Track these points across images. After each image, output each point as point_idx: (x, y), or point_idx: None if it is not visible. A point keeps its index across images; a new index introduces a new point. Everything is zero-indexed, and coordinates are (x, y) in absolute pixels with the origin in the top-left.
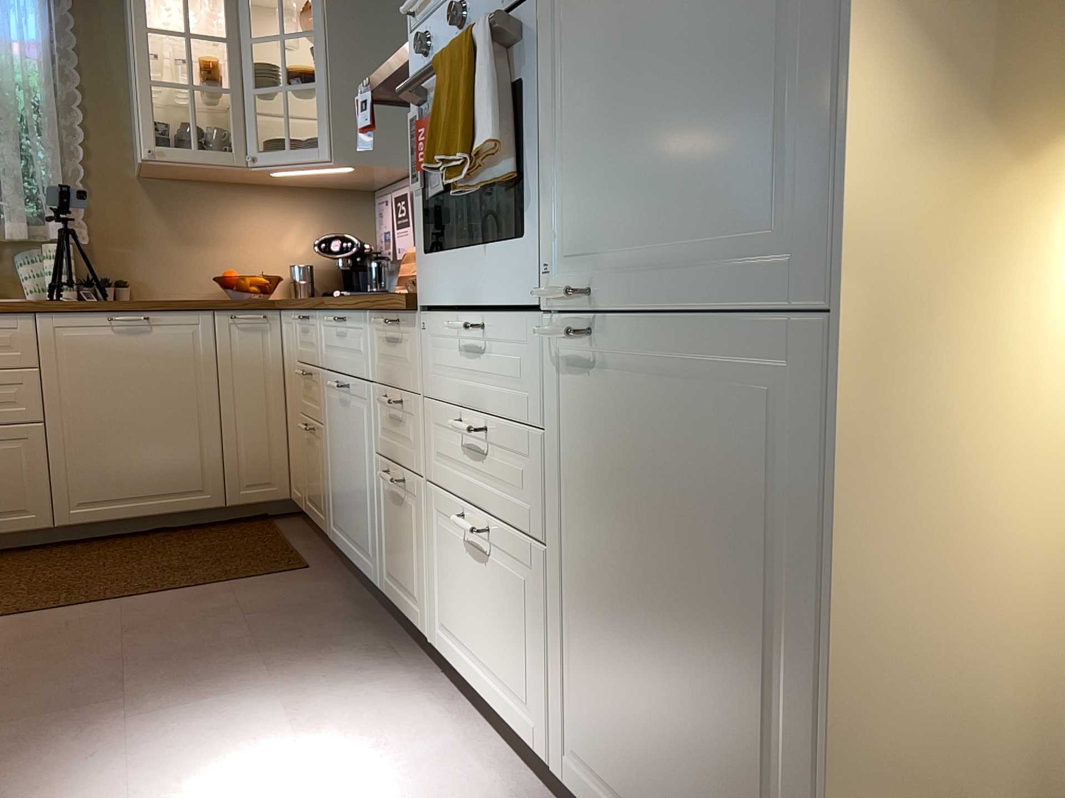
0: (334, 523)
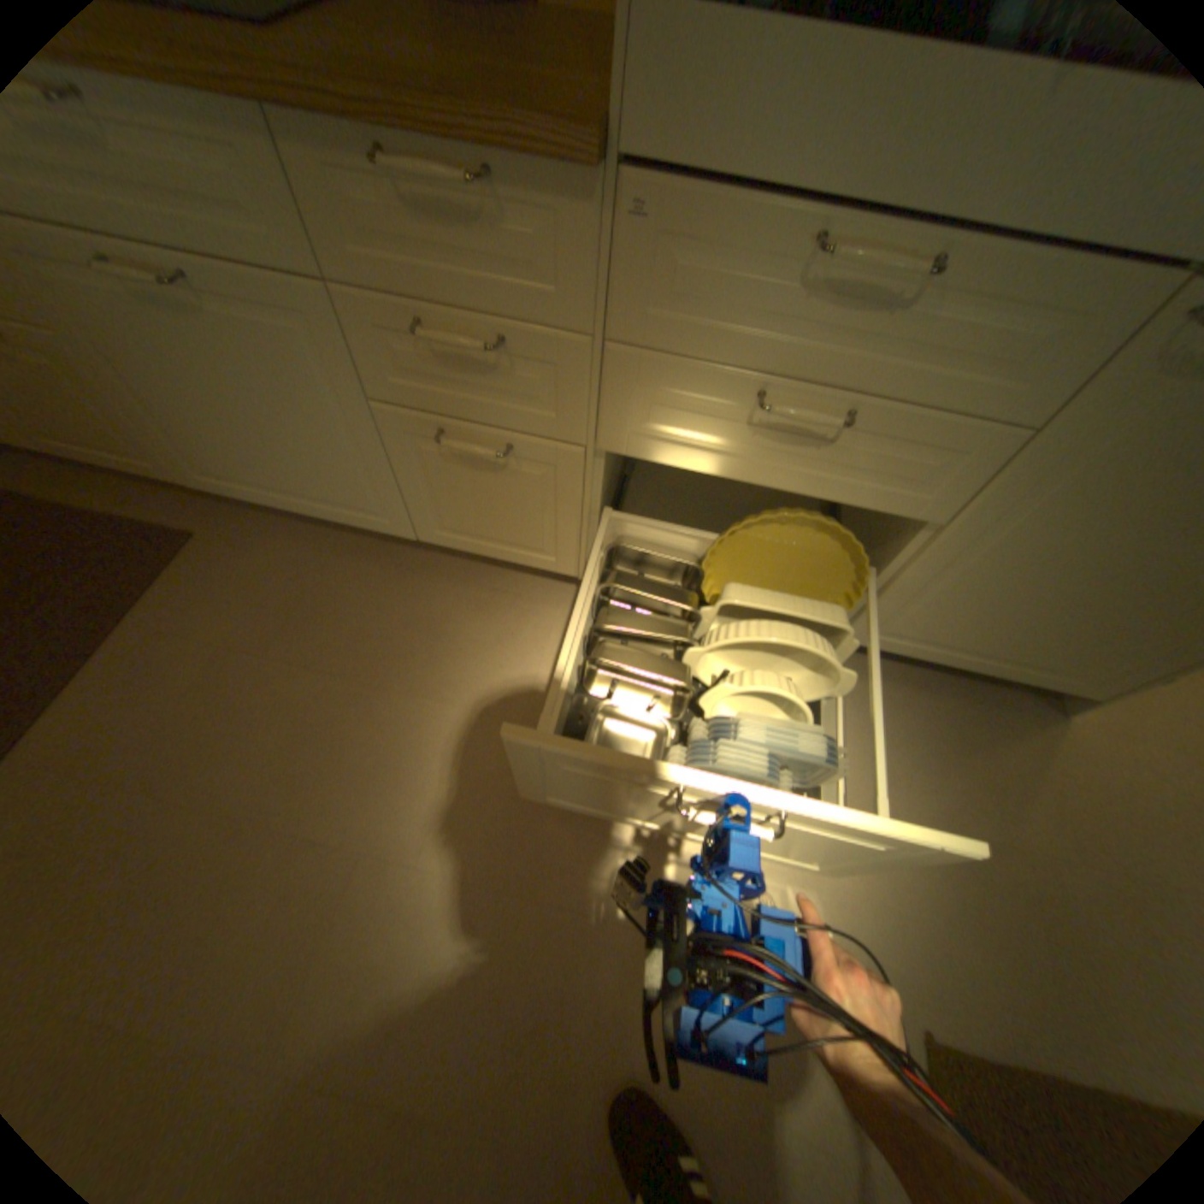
0: (199, 471)
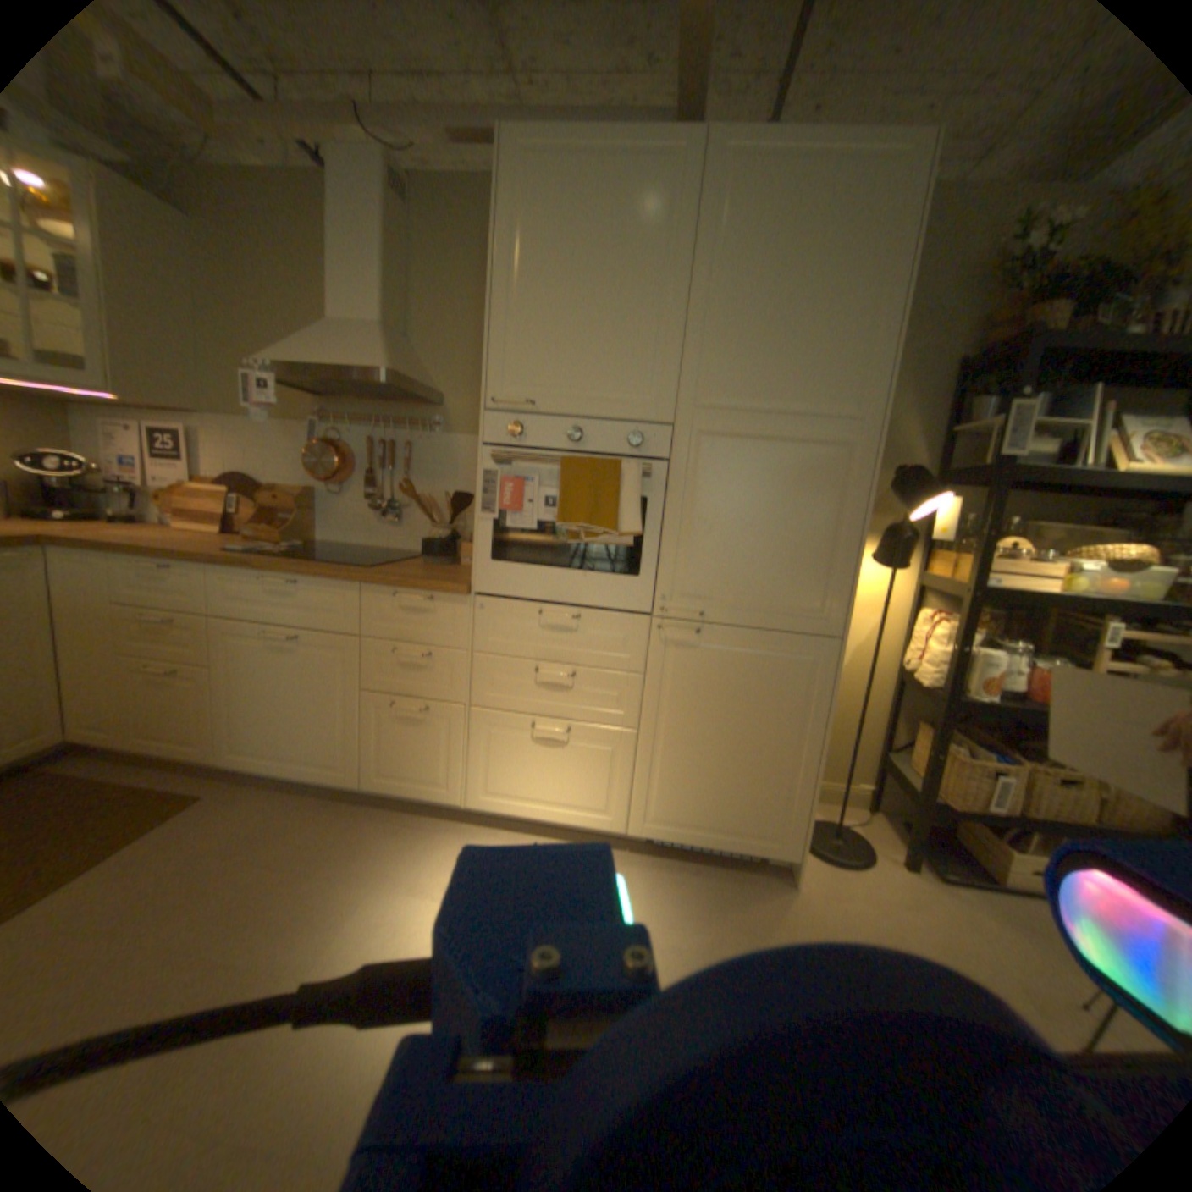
0: (231, 753)
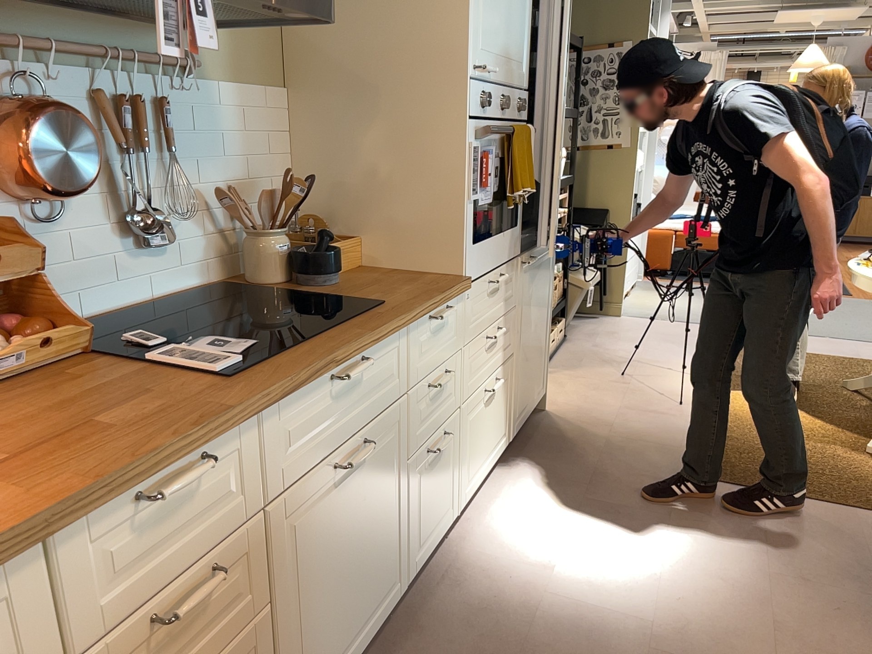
0: None
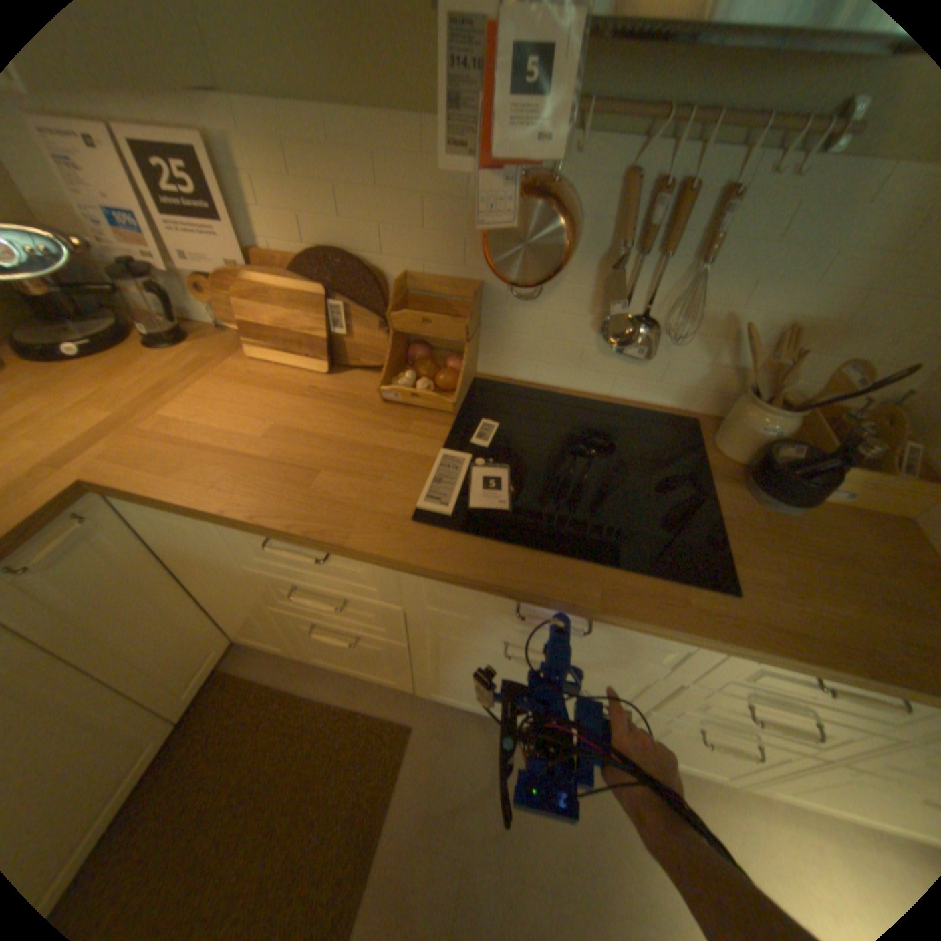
0: (440, 694)
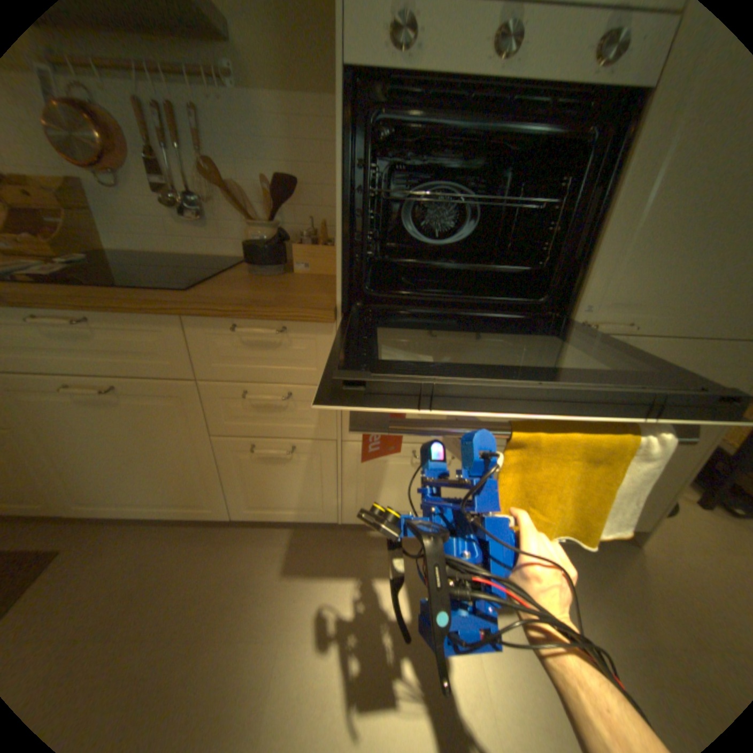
0: (79, 503)
